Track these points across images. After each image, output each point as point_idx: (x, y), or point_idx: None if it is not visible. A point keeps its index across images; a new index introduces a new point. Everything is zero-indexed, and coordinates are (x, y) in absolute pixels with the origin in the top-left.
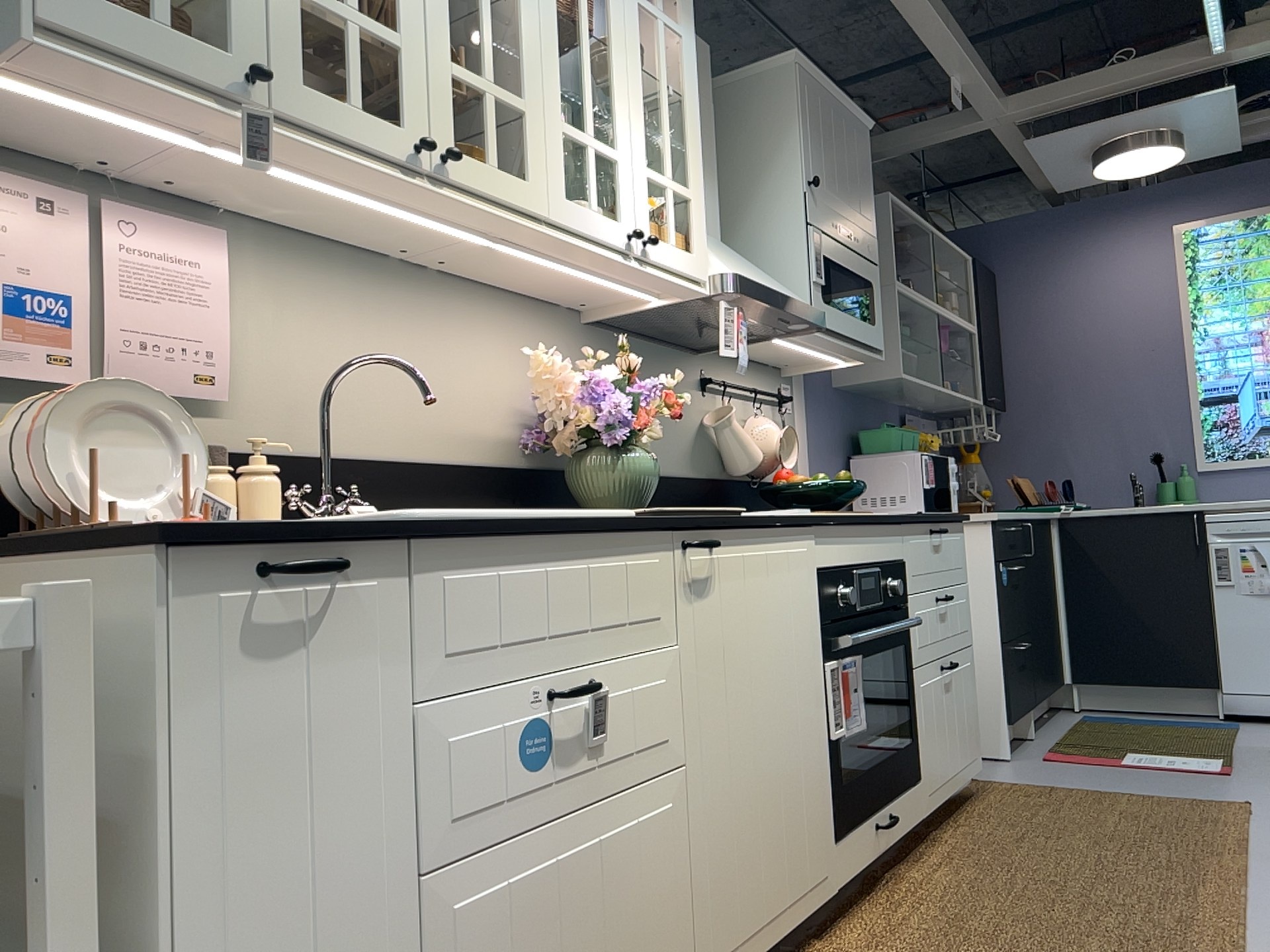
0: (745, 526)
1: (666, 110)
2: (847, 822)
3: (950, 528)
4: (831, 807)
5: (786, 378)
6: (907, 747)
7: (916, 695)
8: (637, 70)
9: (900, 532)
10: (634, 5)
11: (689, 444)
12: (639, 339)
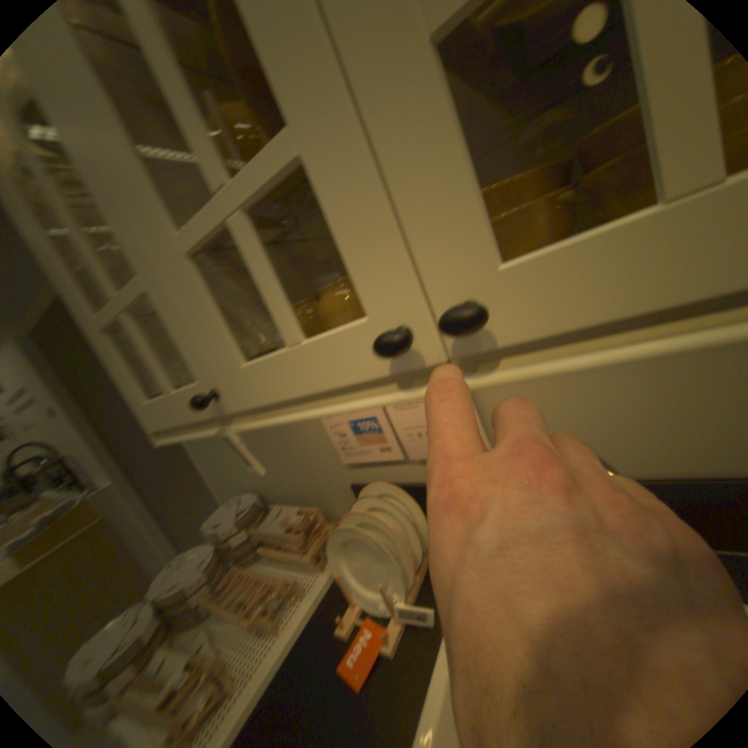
0: None
1: None
2: None
3: None
4: None
5: None
6: None
7: None
8: None
9: None
10: None
11: None
12: None
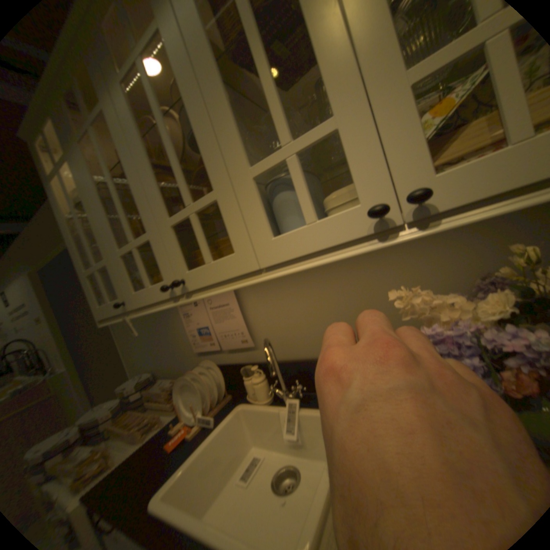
0: None
1: None
2: None
3: None
4: None
5: None
6: None
7: None
8: None
9: None
10: None
11: None
12: None
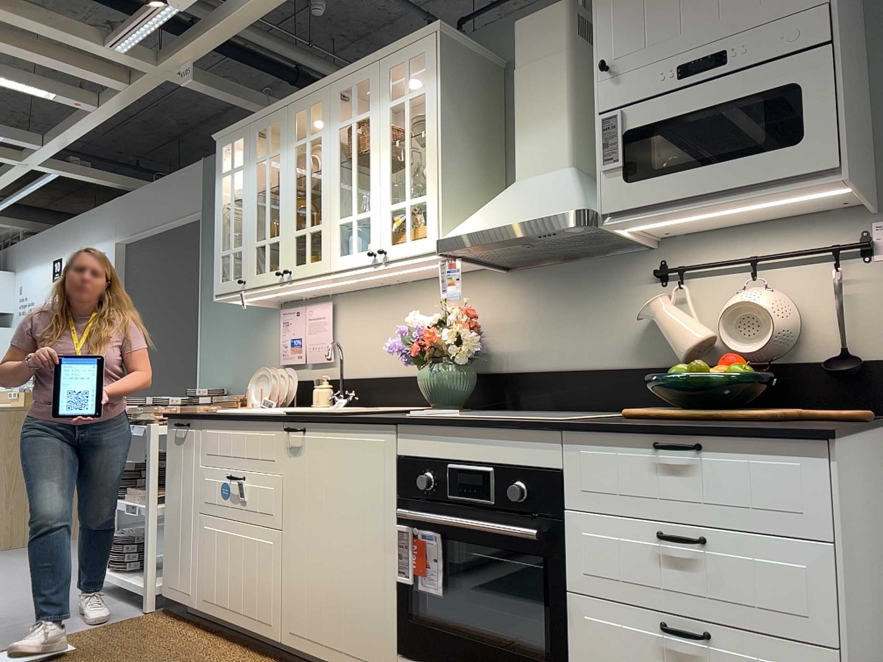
0: (322, 422)
1: (406, 156)
2: (414, 652)
3: (736, 446)
4: (399, 629)
5: (878, 213)
6: (534, 661)
7: (569, 621)
8: (385, 151)
9: (551, 439)
10: (385, 113)
11: (628, 338)
12: (561, 264)
